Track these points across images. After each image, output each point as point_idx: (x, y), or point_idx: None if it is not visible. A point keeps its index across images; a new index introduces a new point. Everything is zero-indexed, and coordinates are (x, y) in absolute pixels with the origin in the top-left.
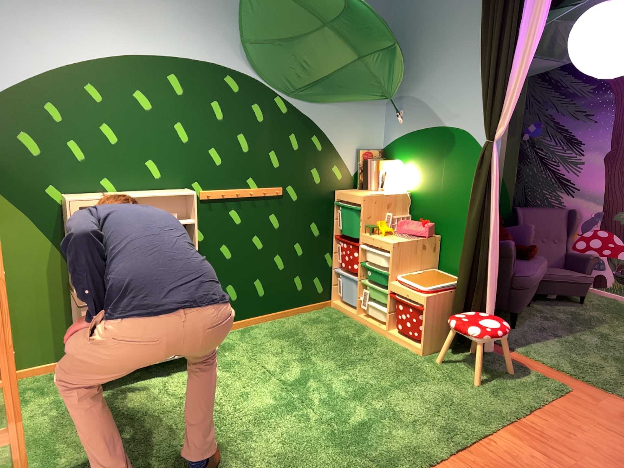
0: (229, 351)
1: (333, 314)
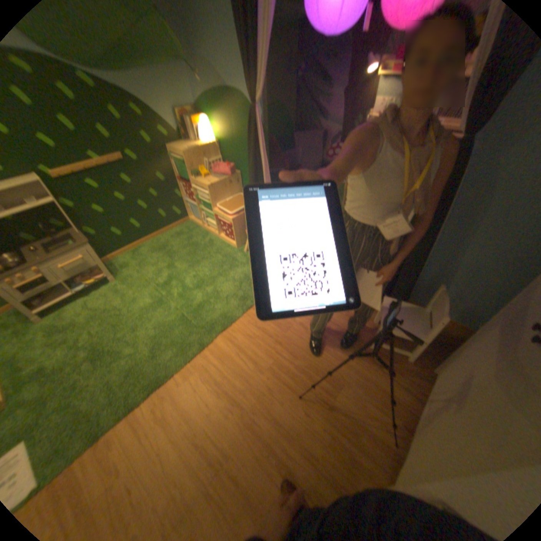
0: (125, 269)
1: (190, 227)
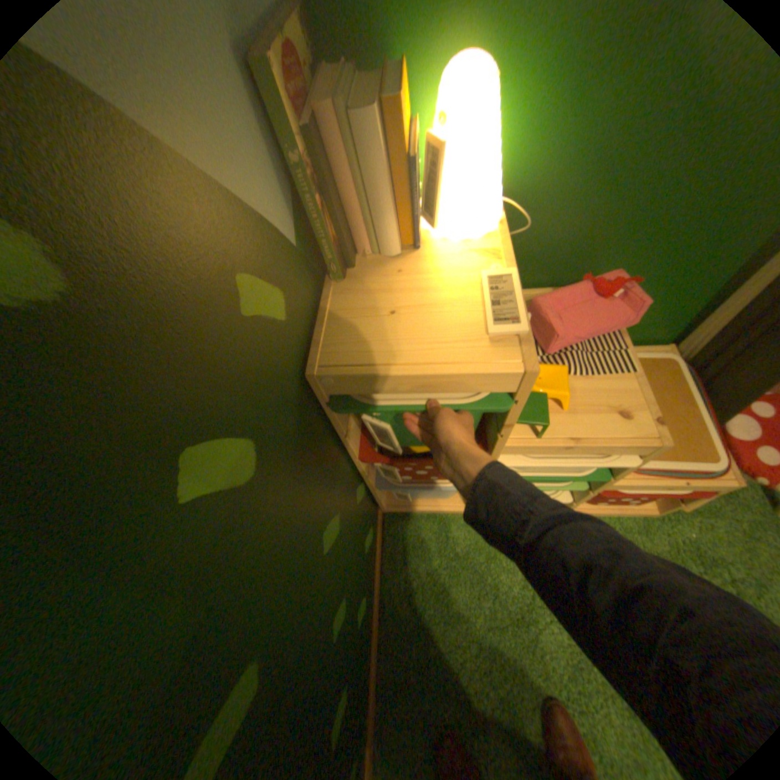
0: None
1: (416, 534)
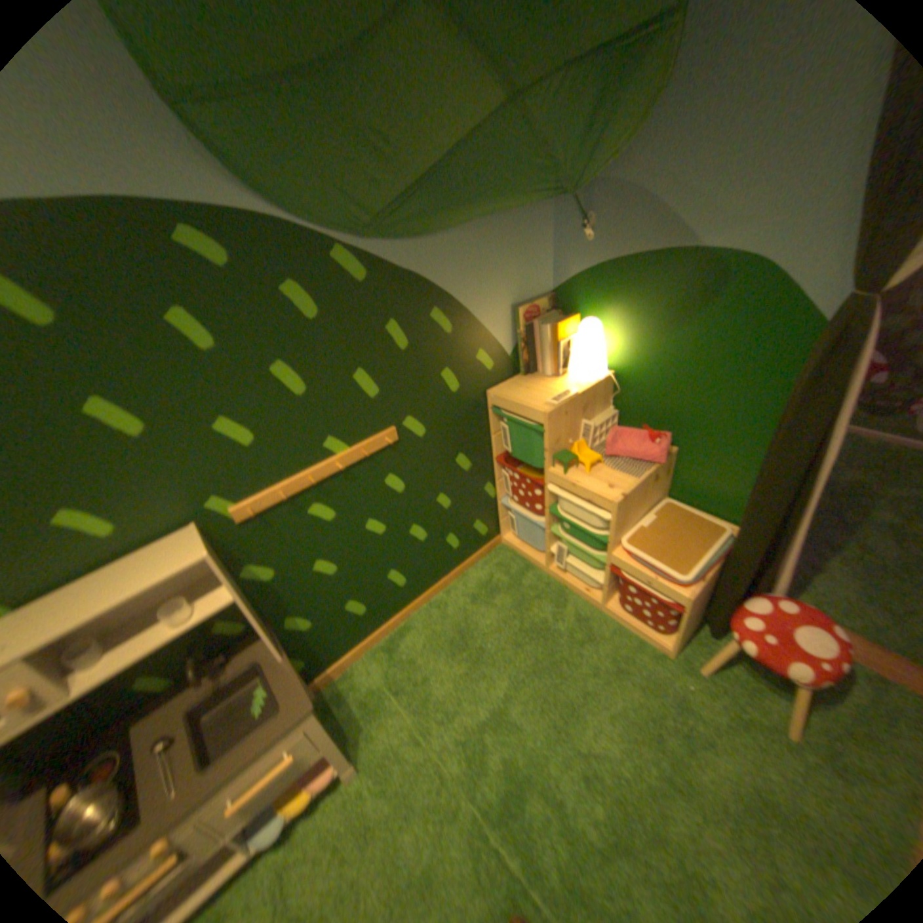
0: (376, 718)
1: (508, 562)
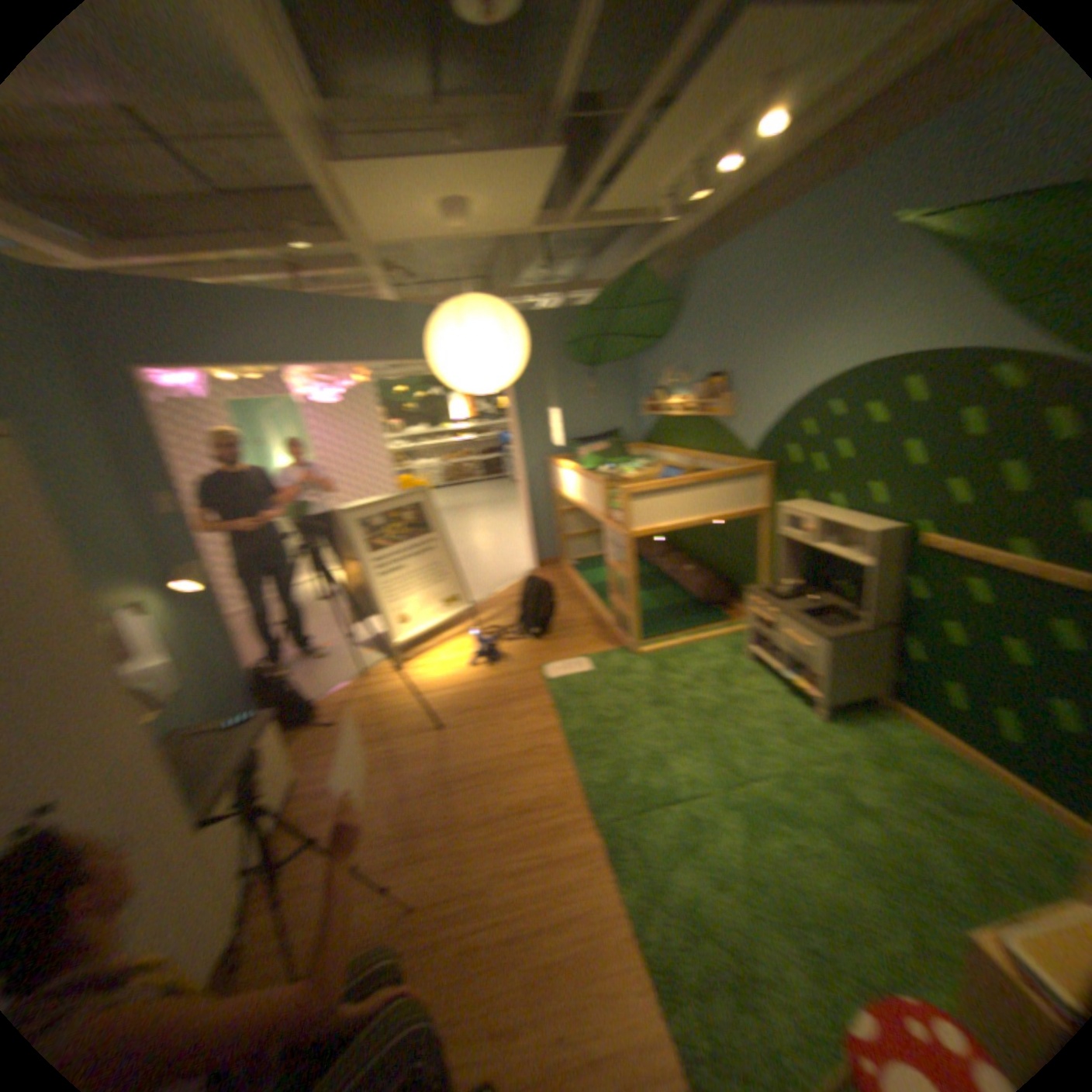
0: (867, 740)
1: None
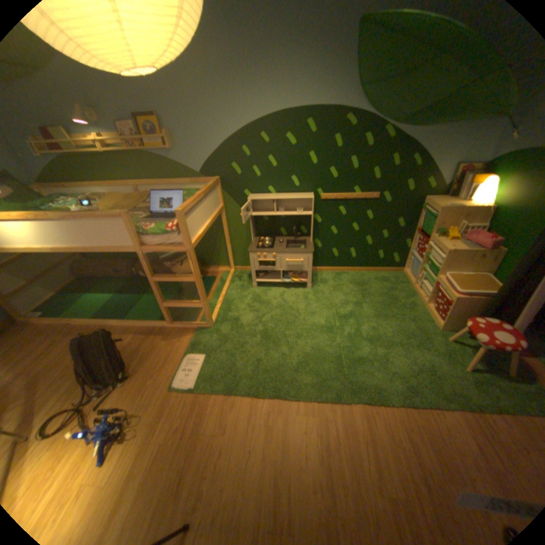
0: (322, 284)
1: (400, 278)
